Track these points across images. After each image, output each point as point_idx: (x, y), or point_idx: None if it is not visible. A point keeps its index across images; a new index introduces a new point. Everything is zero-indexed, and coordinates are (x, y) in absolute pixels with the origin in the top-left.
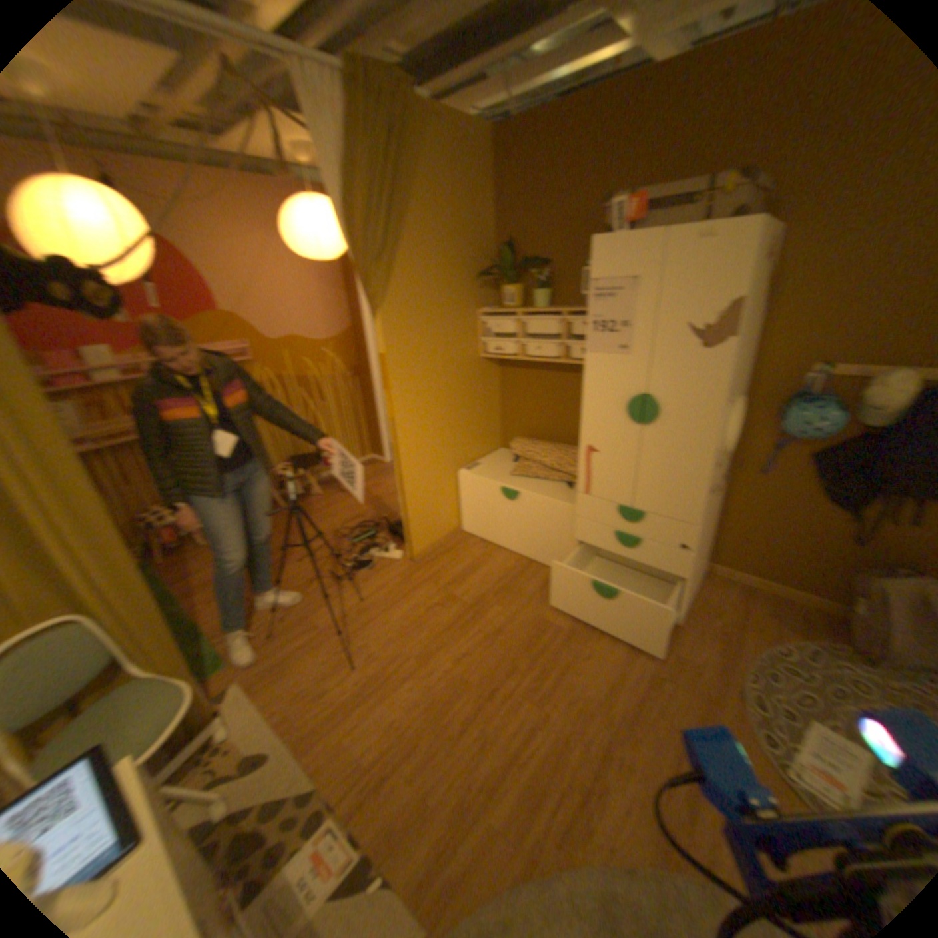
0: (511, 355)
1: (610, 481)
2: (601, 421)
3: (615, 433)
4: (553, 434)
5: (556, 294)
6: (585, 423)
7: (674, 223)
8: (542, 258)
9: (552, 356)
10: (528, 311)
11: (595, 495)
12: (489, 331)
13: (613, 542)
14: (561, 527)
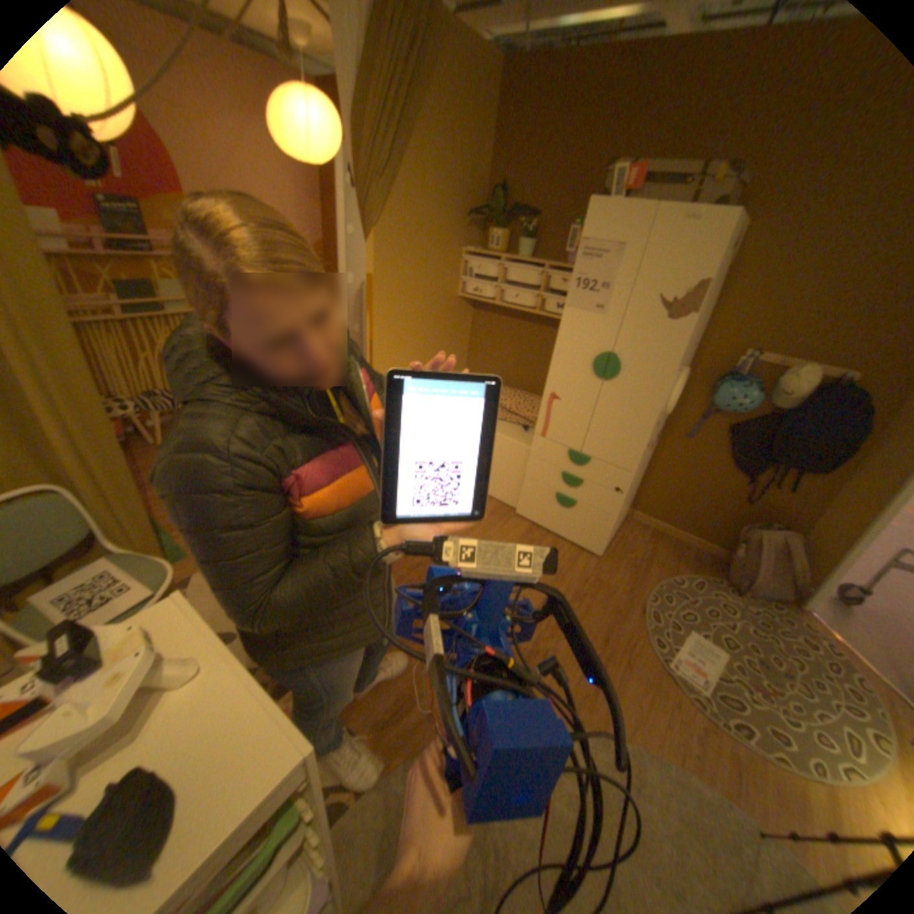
0: (490, 299)
1: (567, 427)
2: (568, 372)
3: (578, 385)
4: (515, 380)
5: (541, 246)
6: (553, 373)
7: (667, 199)
8: (533, 207)
9: (529, 306)
10: (512, 258)
11: (551, 438)
12: (471, 271)
13: (558, 481)
14: (514, 464)
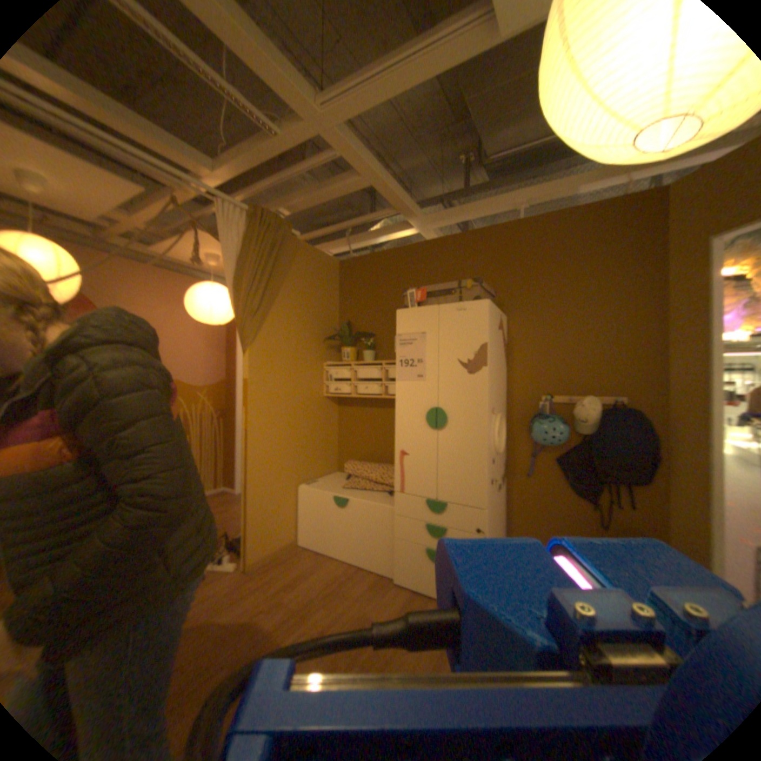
0: (347, 393)
1: (419, 478)
2: (409, 429)
3: (419, 438)
4: (378, 456)
5: (379, 354)
6: (399, 434)
7: (443, 302)
8: (369, 332)
9: (376, 392)
10: (359, 364)
11: (408, 492)
12: (331, 377)
13: (424, 535)
14: (383, 528)
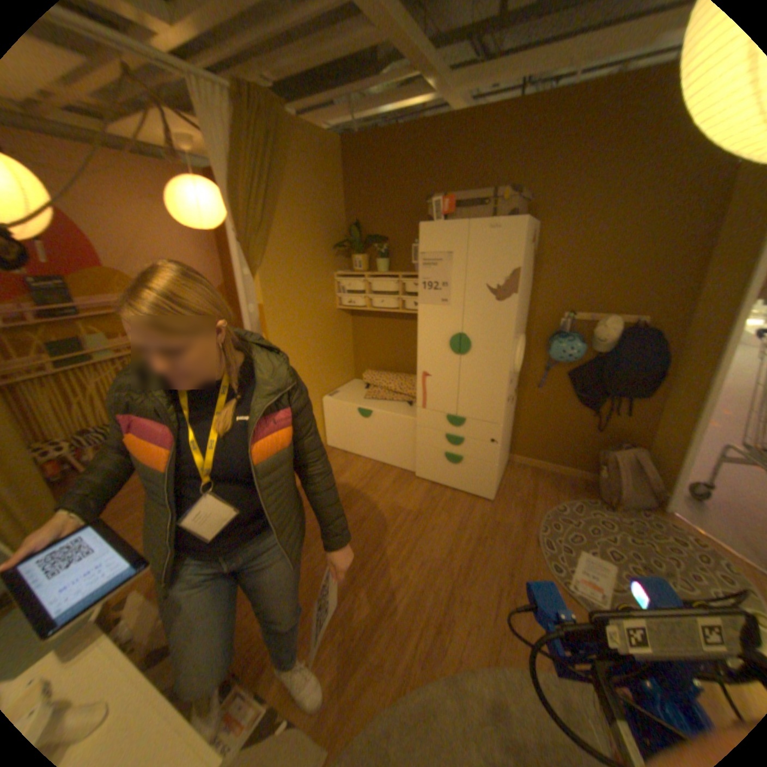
0: (362, 307)
1: (440, 397)
2: (432, 353)
3: (442, 362)
4: (395, 366)
5: (393, 262)
6: (420, 356)
7: (473, 218)
8: (382, 236)
9: (393, 308)
10: (373, 274)
11: (430, 408)
12: (343, 288)
13: (444, 442)
14: (406, 435)
